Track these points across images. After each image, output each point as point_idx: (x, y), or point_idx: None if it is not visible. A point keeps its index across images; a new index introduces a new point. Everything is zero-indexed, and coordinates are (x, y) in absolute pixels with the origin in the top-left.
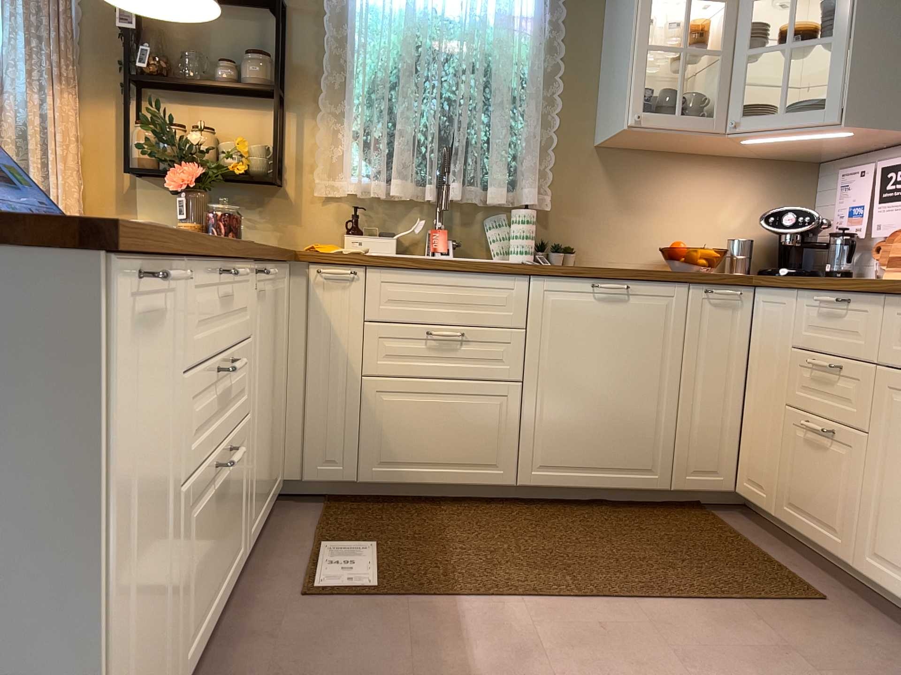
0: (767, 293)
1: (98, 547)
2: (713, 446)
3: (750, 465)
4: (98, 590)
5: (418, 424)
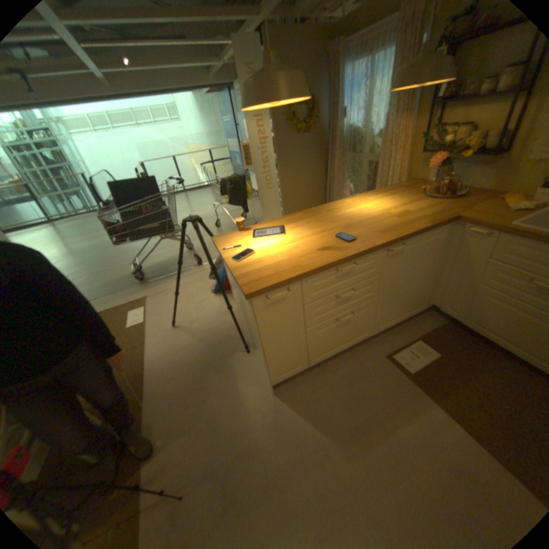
0: None
1: (263, 344)
2: None
3: None
4: (265, 350)
5: (506, 320)
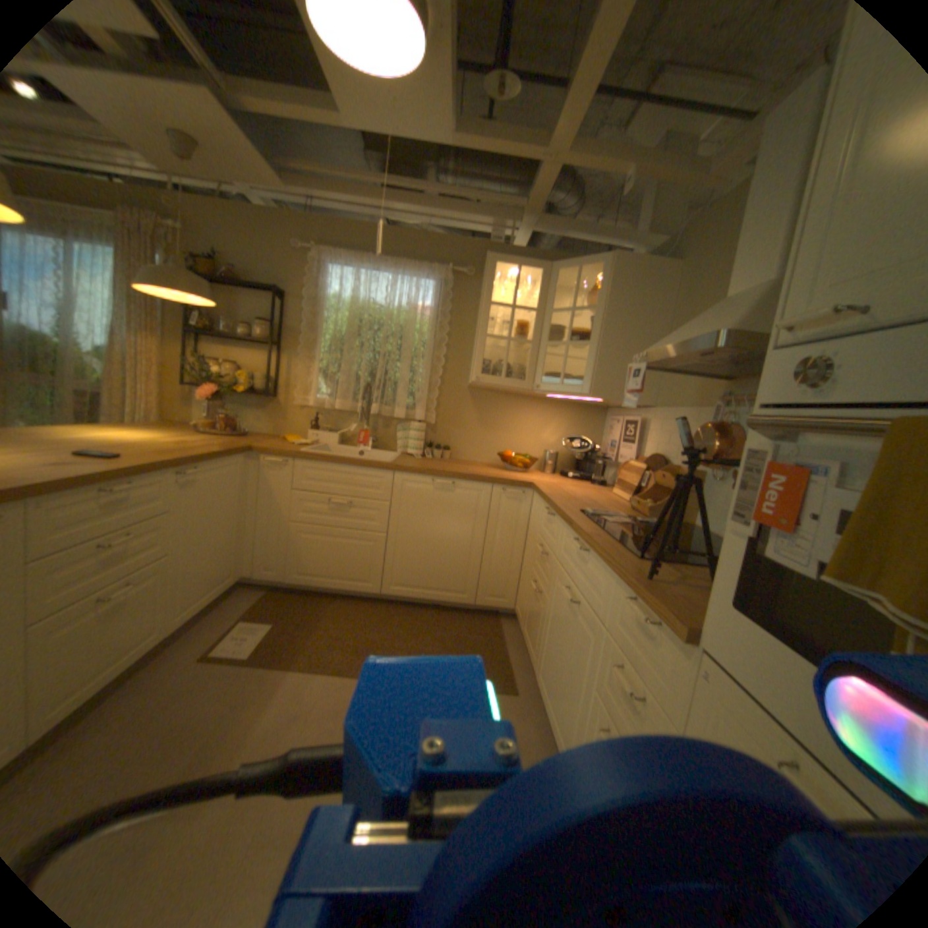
0: (535, 496)
1: None
2: (501, 582)
3: (519, 597)
4: None
5: (321, 553)
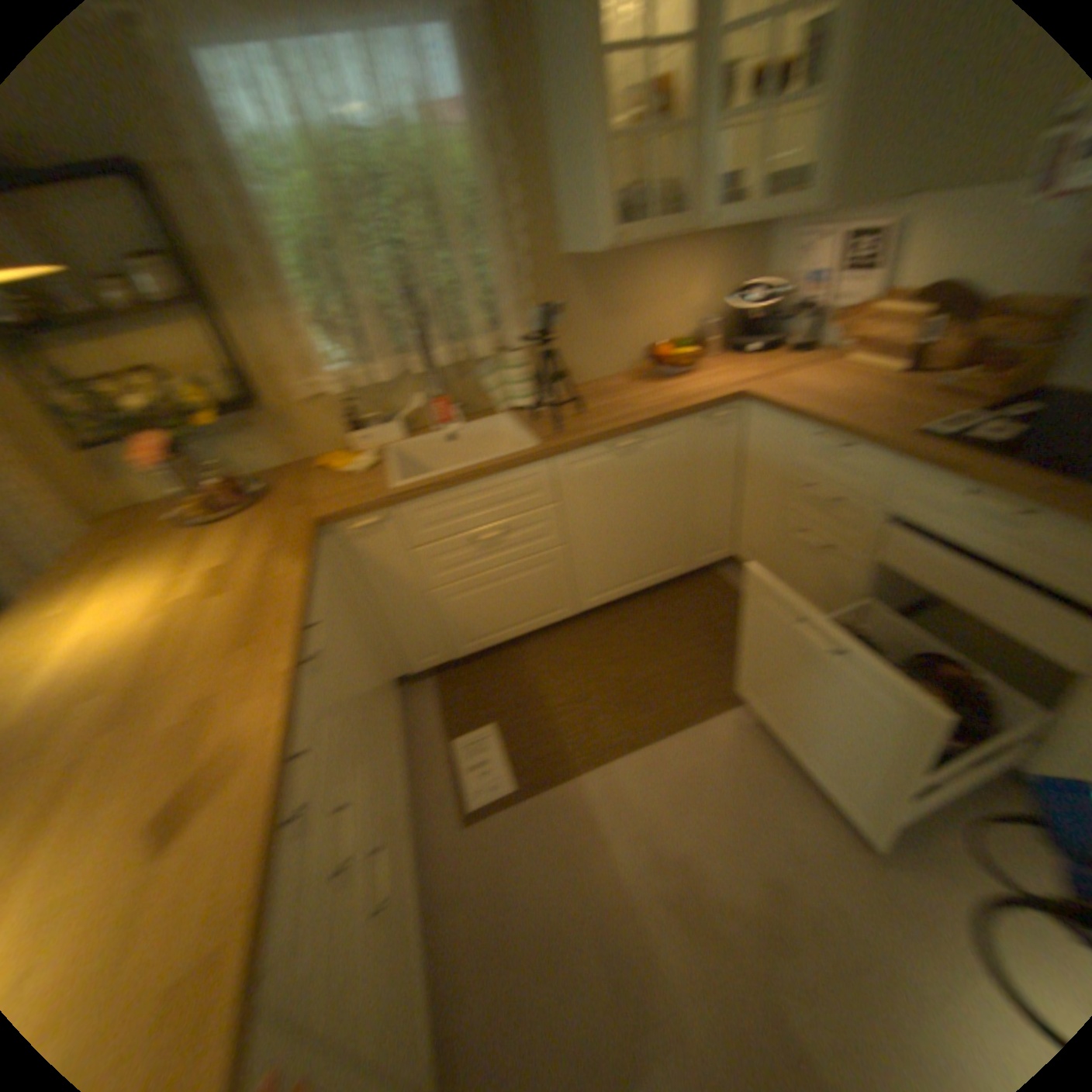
0: (753, 409)
1: None
2: (712, 533)
3: (742, 541)
4: None
5: (484, 608)
